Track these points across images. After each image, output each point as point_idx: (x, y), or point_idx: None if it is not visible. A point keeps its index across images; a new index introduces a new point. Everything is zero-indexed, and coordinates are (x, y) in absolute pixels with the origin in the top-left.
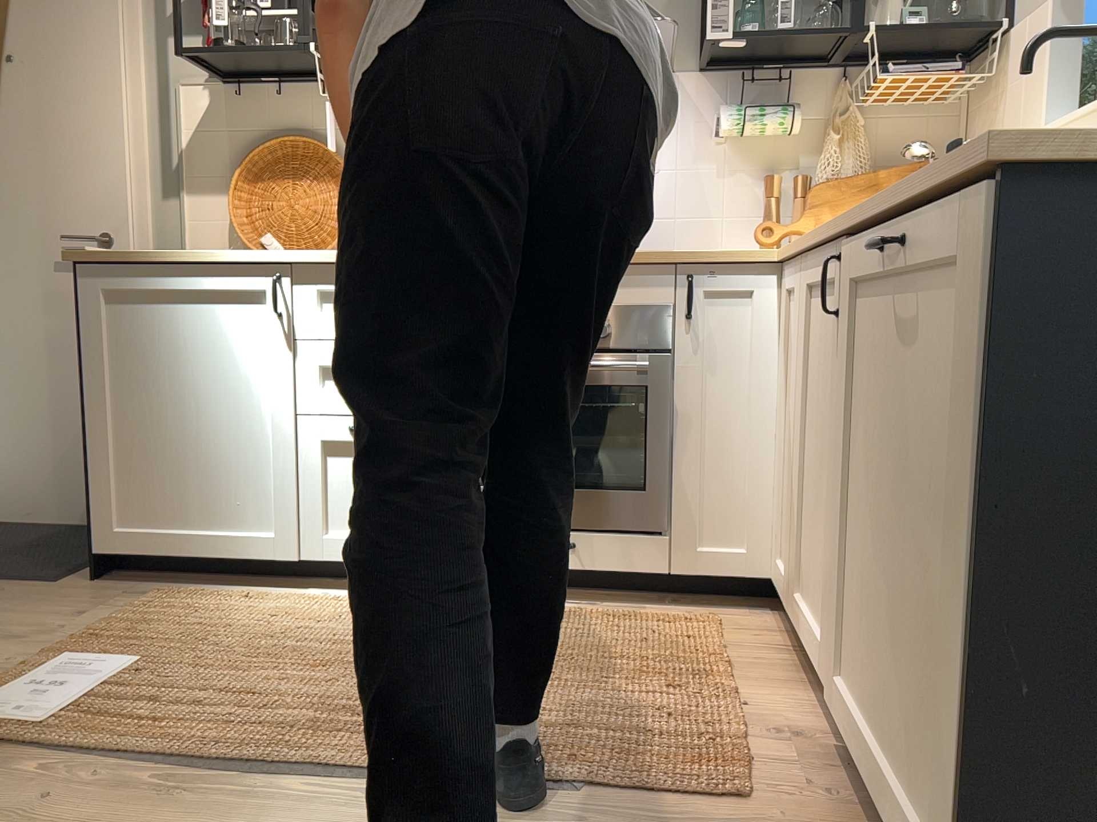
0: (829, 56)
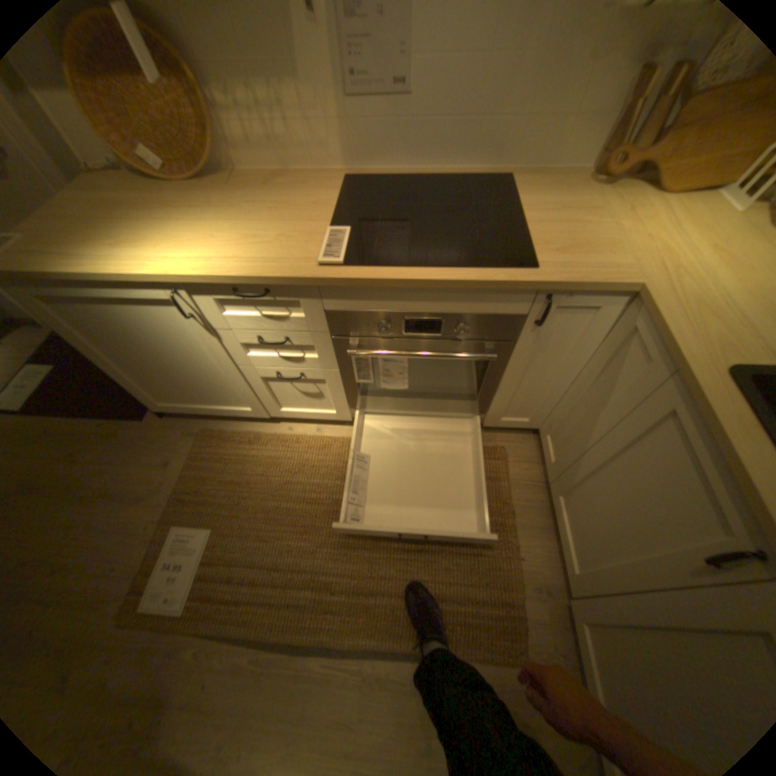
0: None
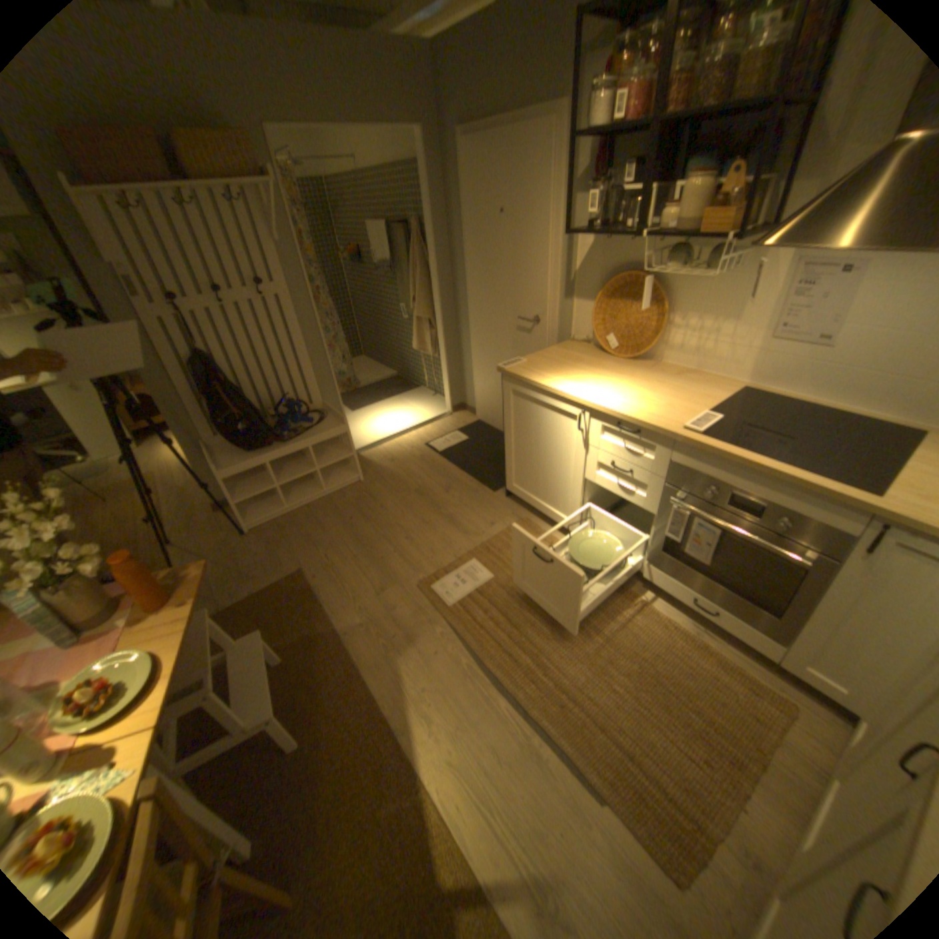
0: None
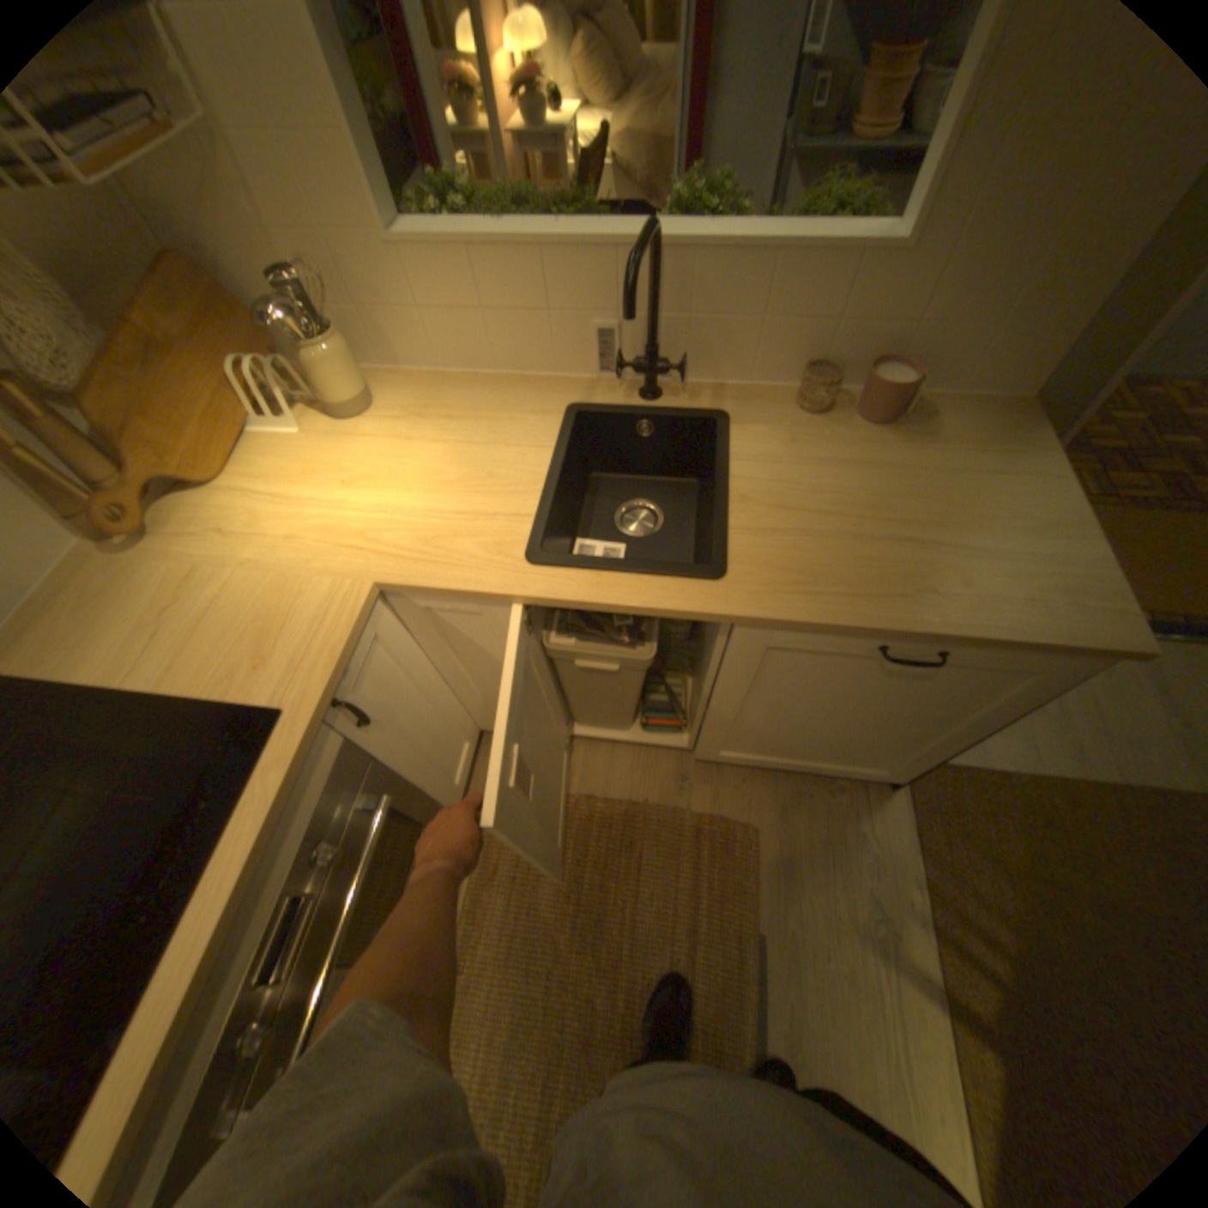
0: None
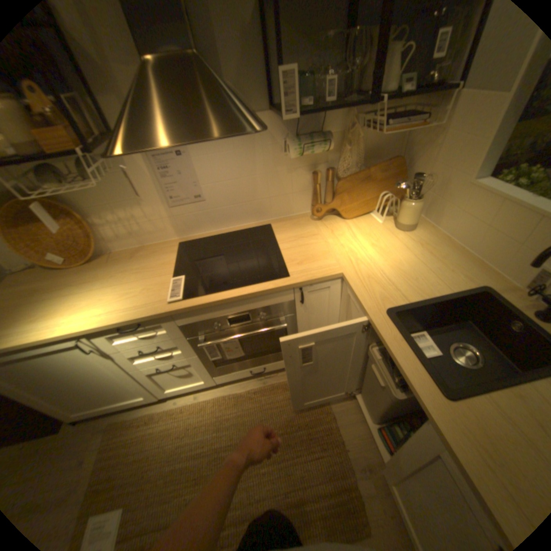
0: (351, 96)
